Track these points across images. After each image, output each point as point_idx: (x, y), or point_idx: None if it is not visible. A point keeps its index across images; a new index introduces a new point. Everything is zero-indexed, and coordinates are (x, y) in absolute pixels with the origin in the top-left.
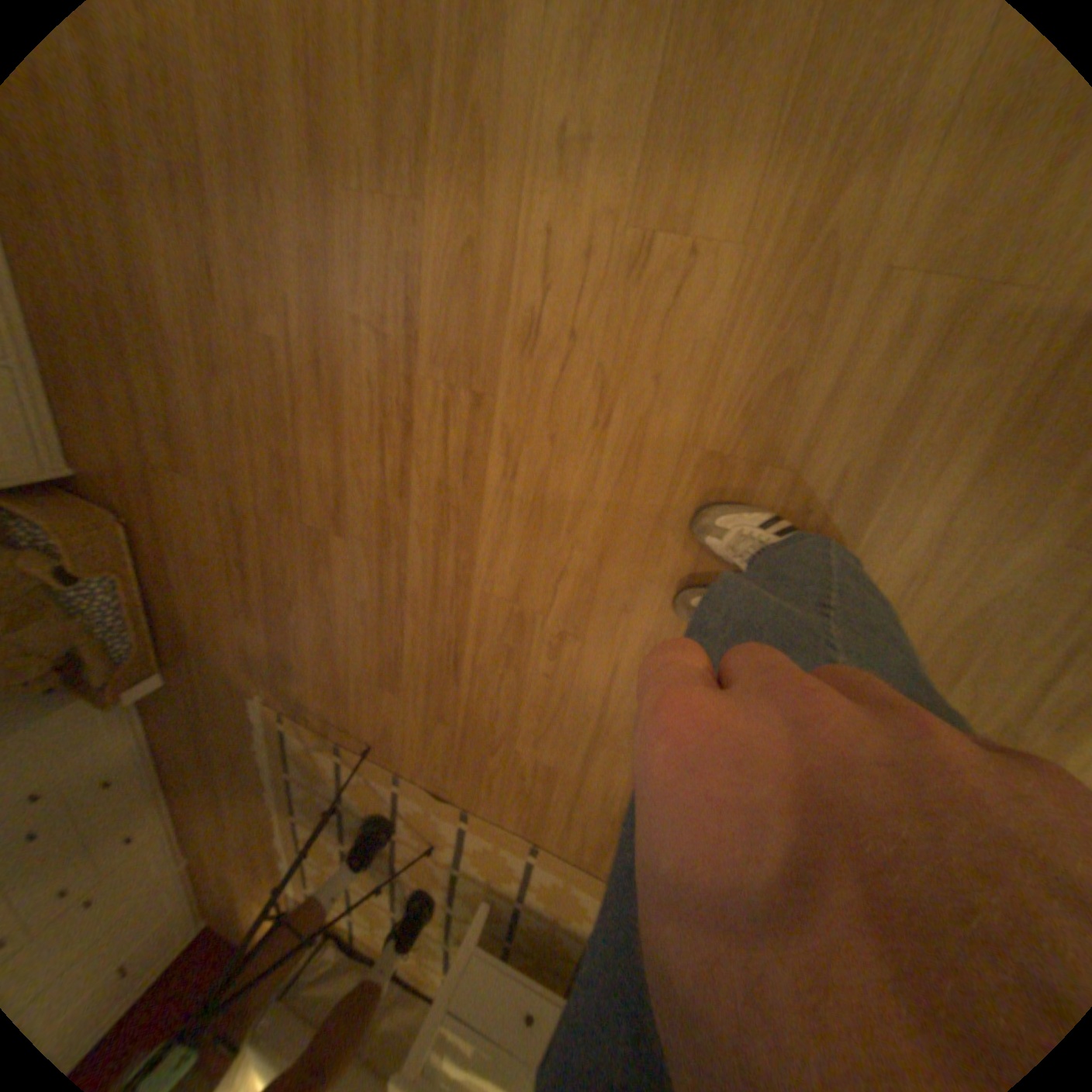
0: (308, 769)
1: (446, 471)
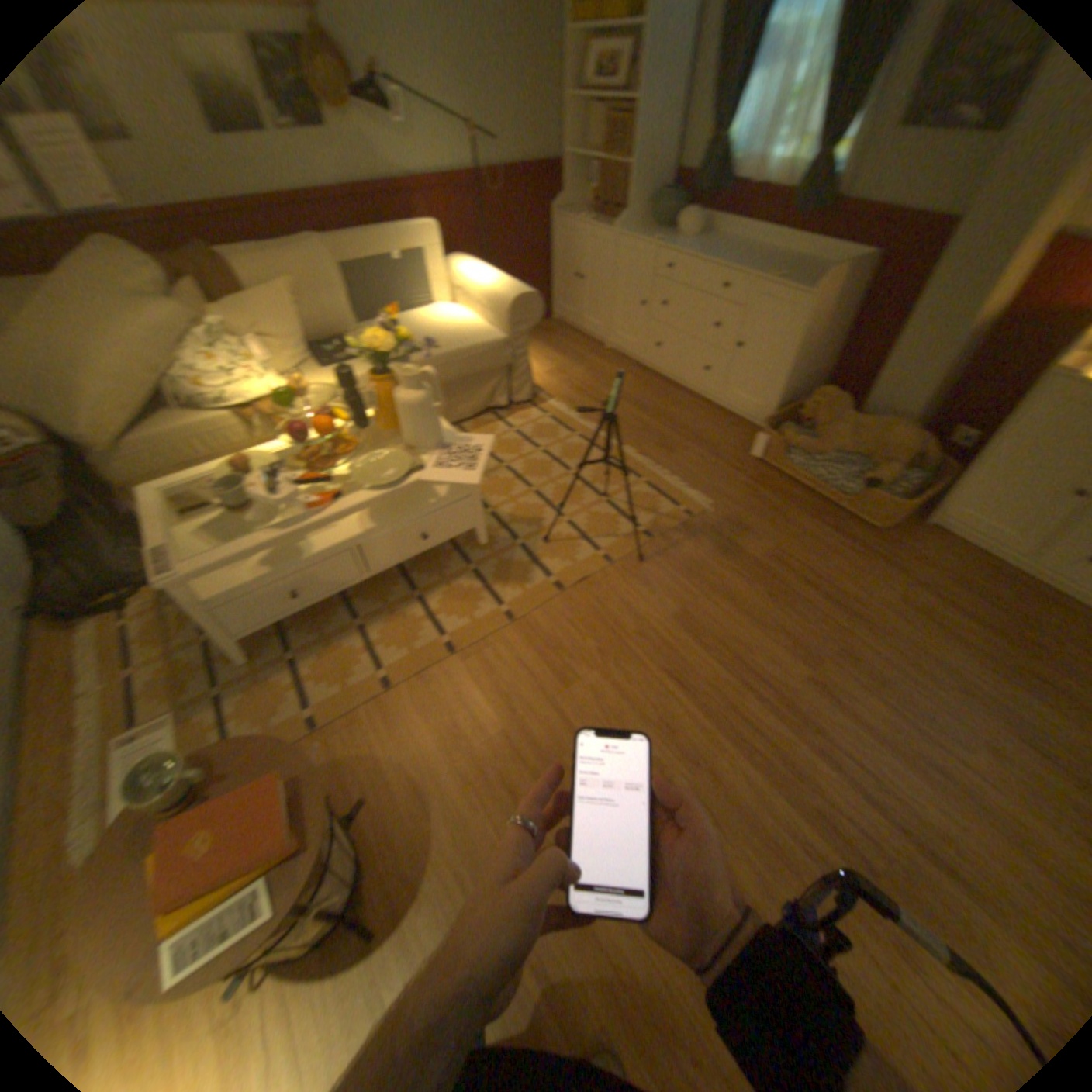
0: (637, 508)
1: (825, 809)
